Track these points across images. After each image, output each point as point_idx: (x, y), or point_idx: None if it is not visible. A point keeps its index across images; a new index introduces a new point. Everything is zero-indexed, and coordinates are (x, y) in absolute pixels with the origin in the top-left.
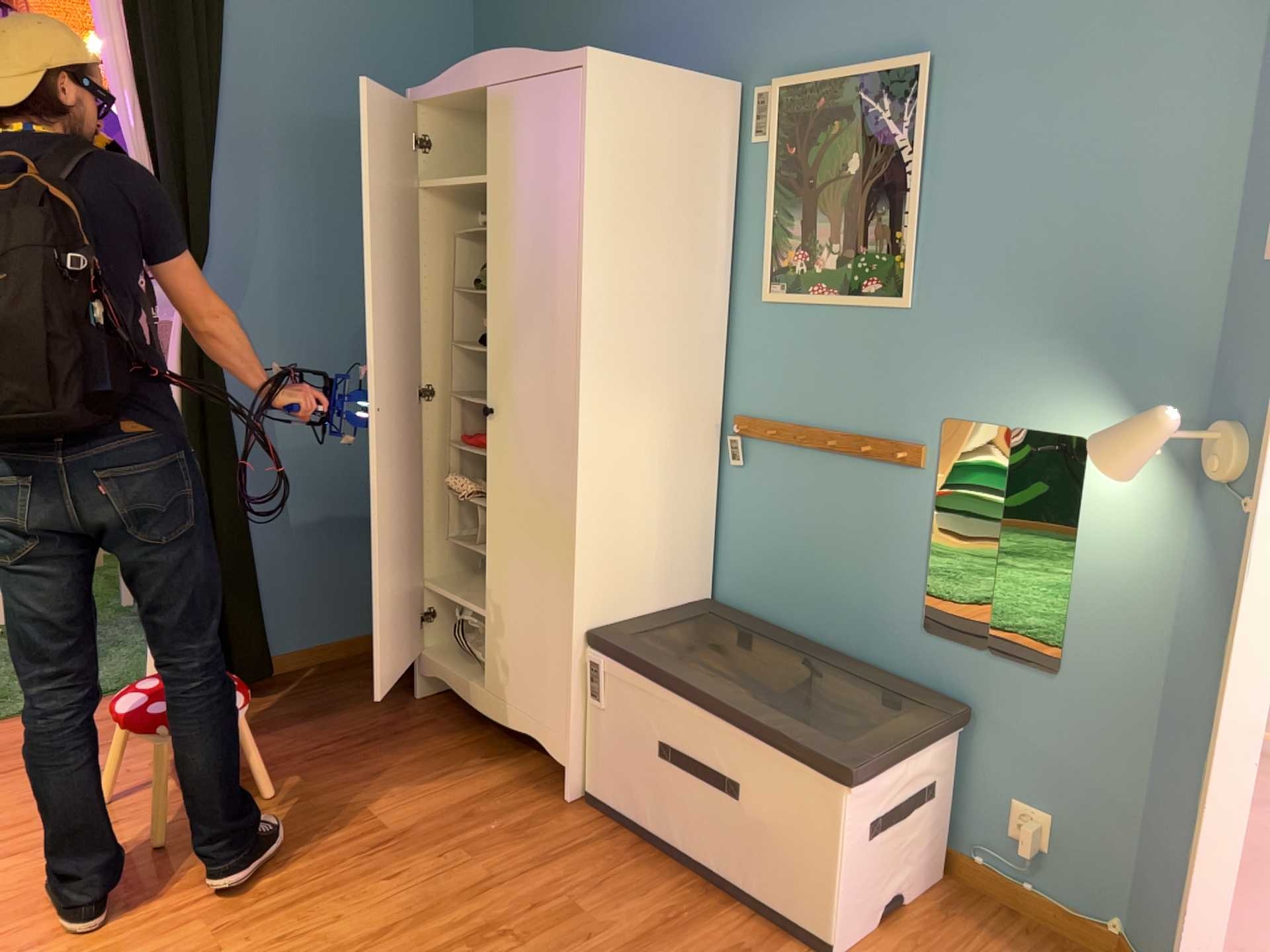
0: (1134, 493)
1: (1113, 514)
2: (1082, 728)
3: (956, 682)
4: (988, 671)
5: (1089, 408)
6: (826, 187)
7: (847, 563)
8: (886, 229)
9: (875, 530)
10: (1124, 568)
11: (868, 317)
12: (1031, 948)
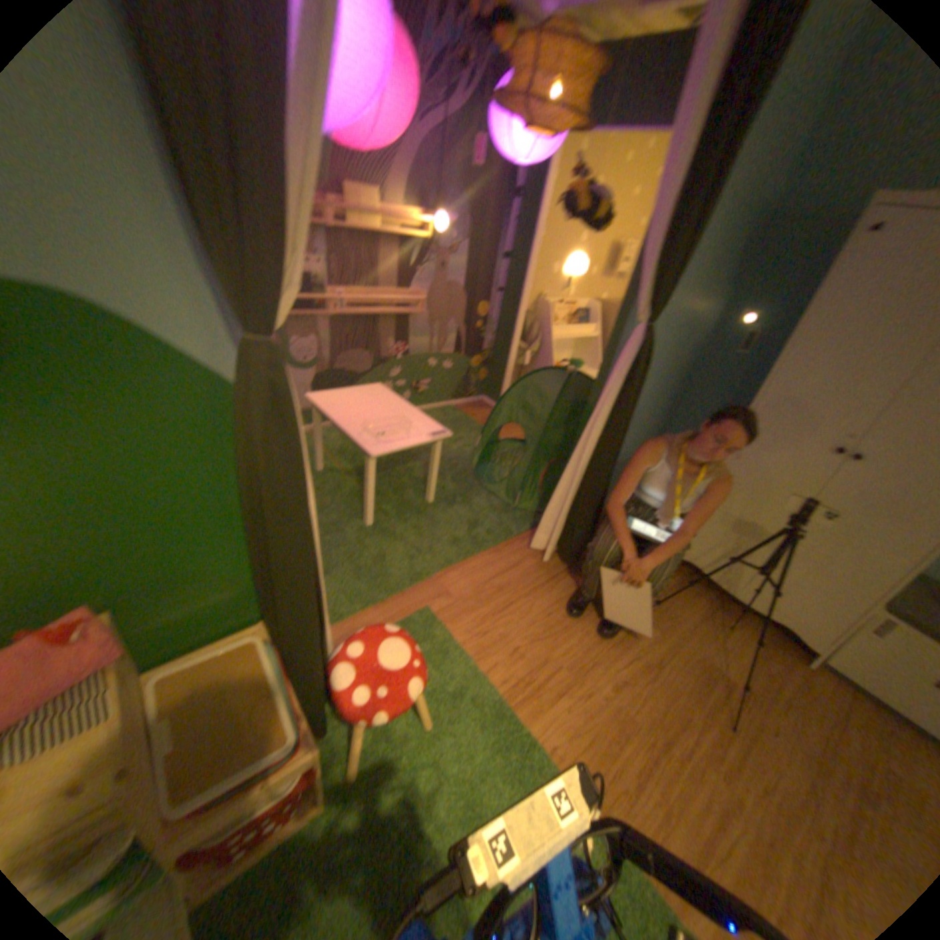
0: None
1: None
2: None
3: None
4: None
5: None
6: None
7: None
8: None
9: None
10: None
11: None
12: None
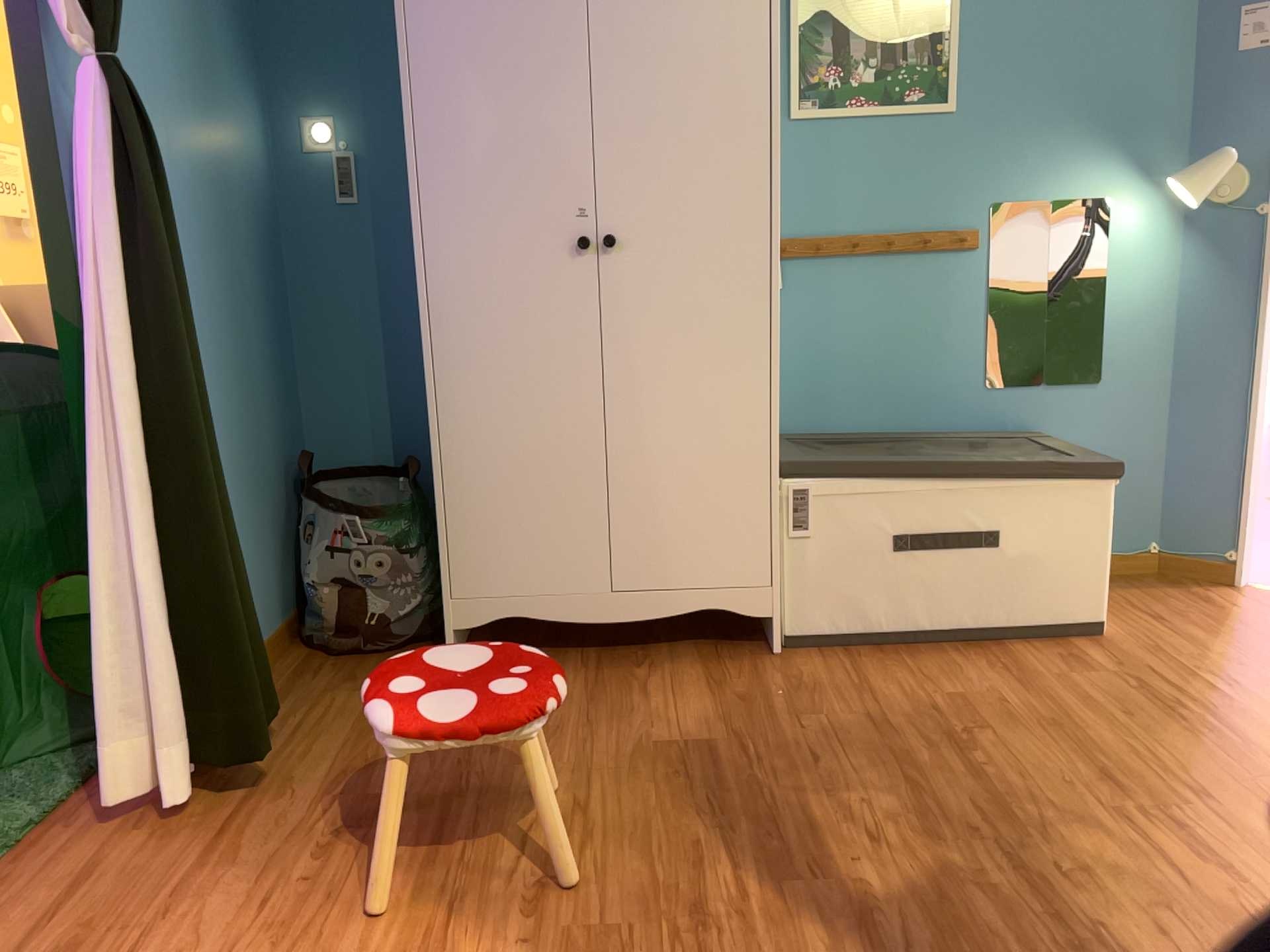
0: (1145, 232)
1: (1131, 251)
2: (1121, 416)
3: (1019, 420)
4: (1045, 401)
5: (1109, 175)
6: (858, 4)
7: (906, 352)
8: (926, 42)
9: (933, 315)
10: (1141, 288)
11: (911, 125)
12: (1127, 586)
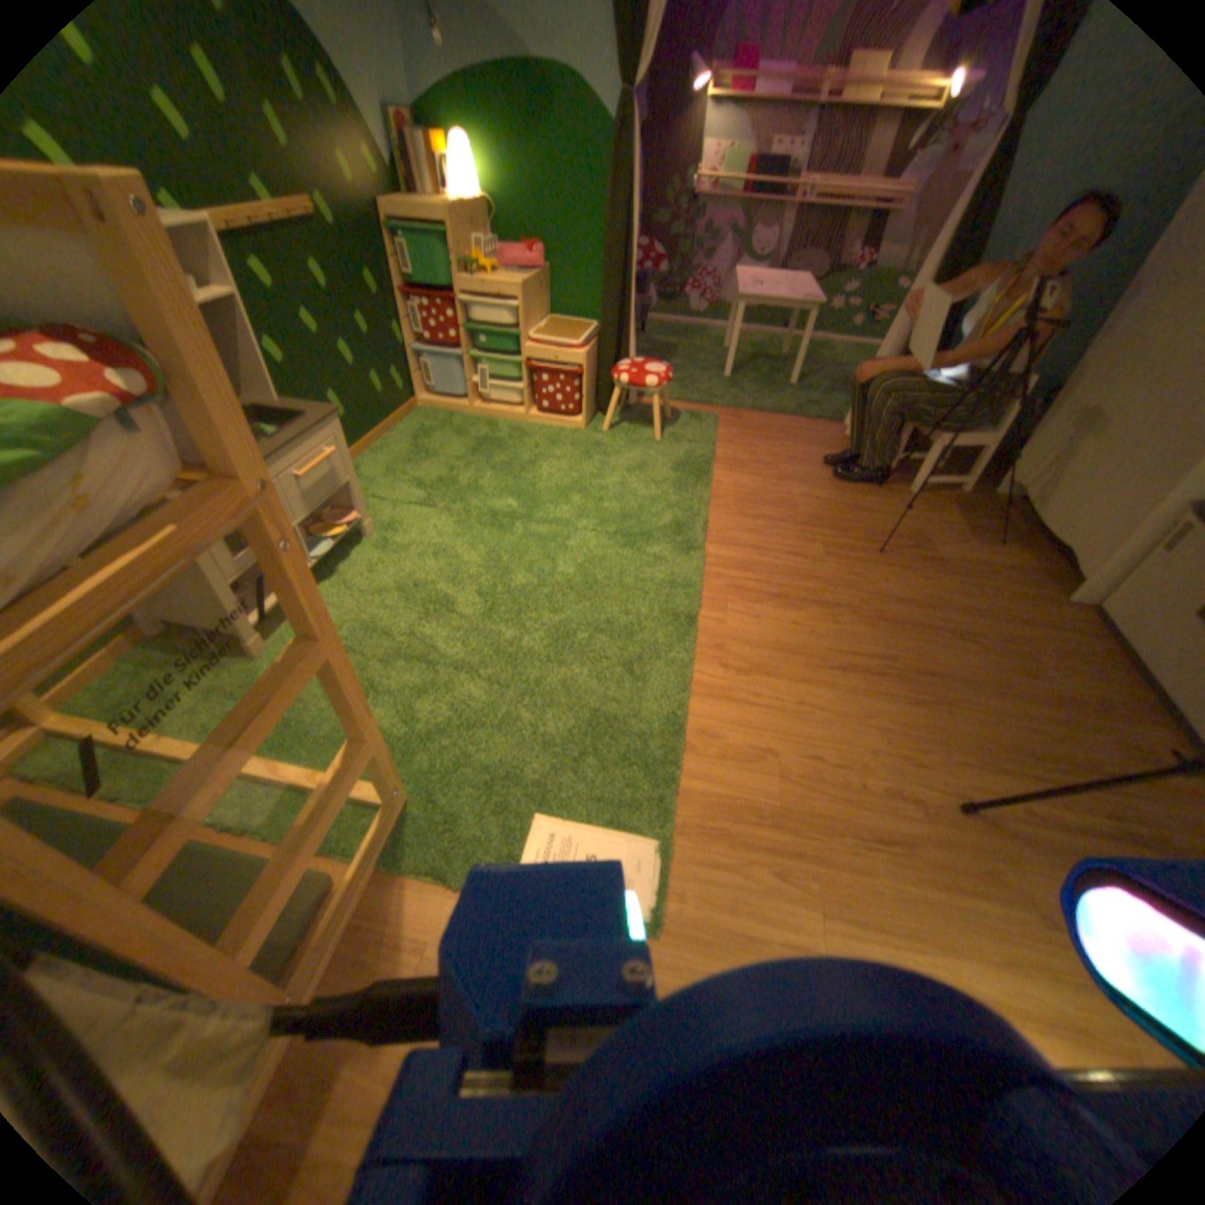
0: None
1: None
2: None
3: None
4: None
5: None
6: None
7: None
8: None
9: None
10: None
11: None
12: None
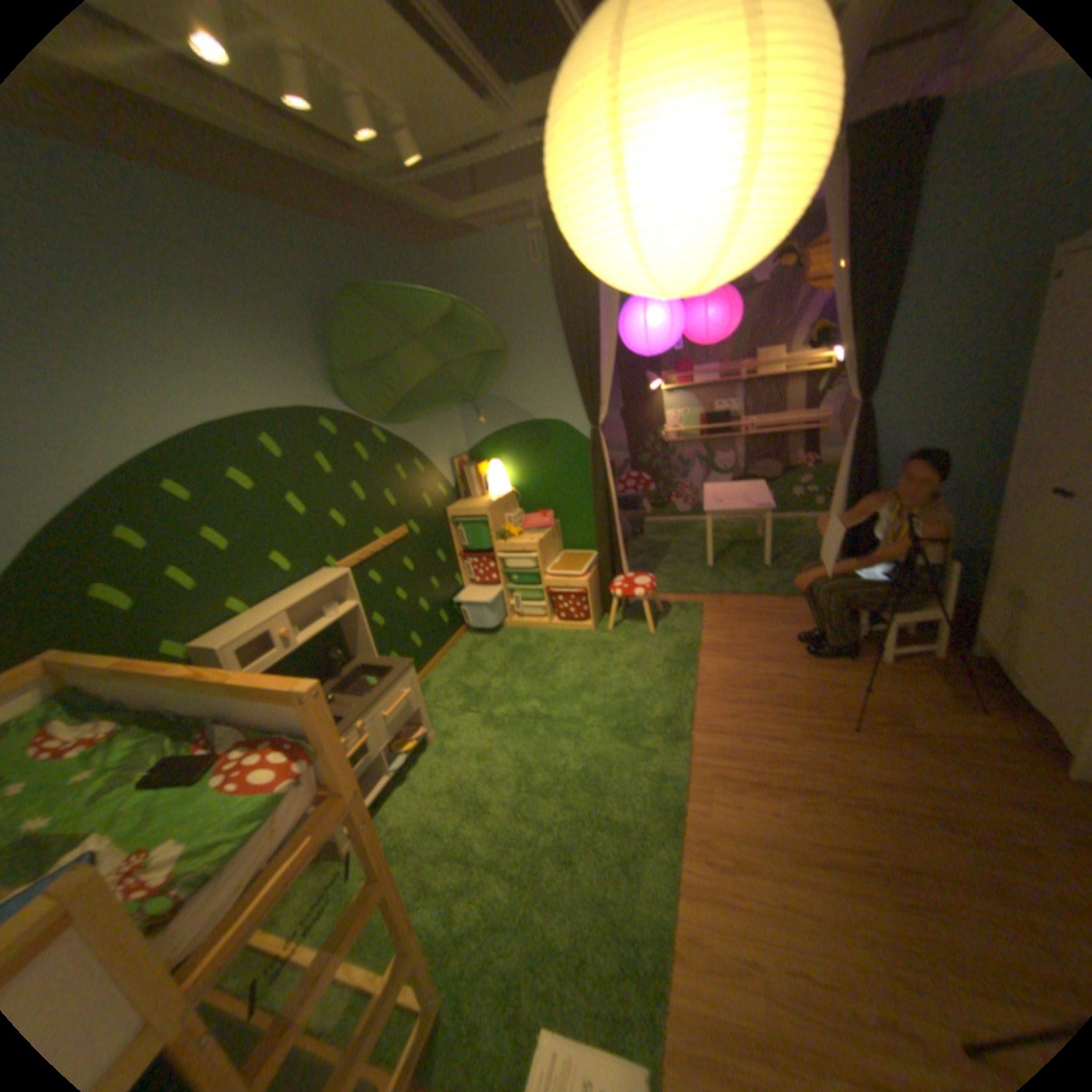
0: None
1: None
2: None
3: None
4: None
5: None
6: None
7: None
8: None
9: None
10: None
11: None
12: None
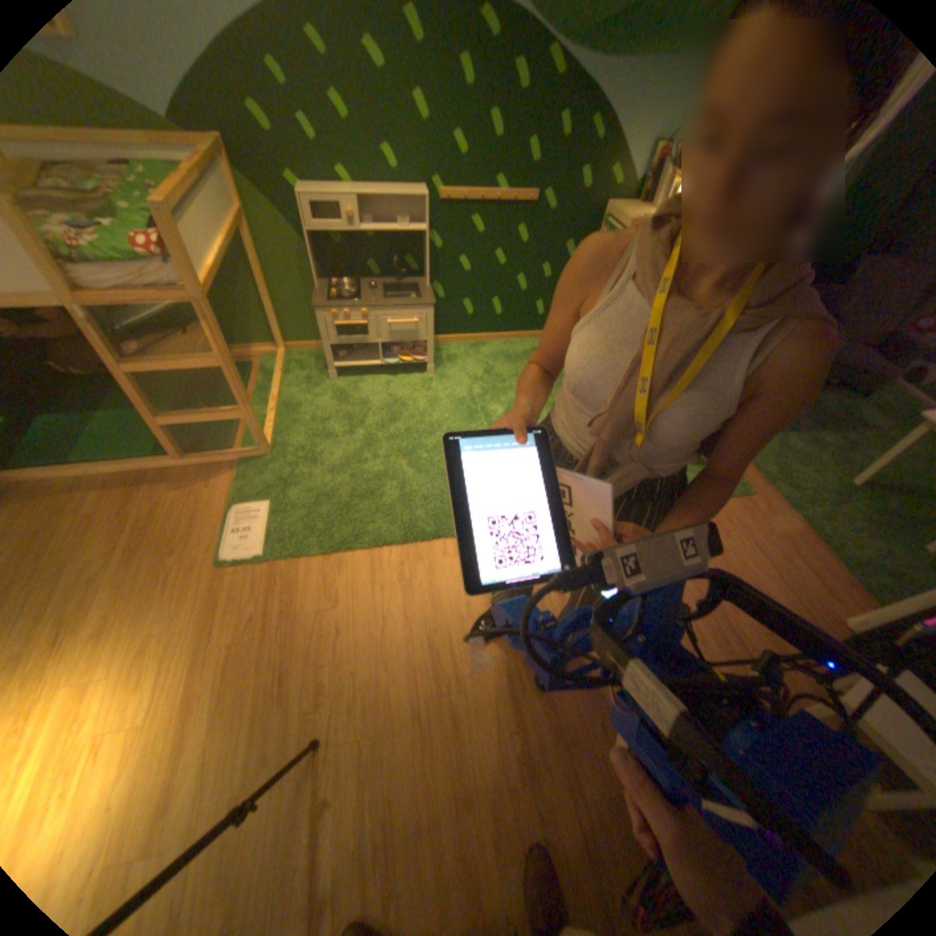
0: None
1: None
2: None
3: None
4: None
5: None
6: None
7: None
8: None
9: None
10: None
11: None
12: None
